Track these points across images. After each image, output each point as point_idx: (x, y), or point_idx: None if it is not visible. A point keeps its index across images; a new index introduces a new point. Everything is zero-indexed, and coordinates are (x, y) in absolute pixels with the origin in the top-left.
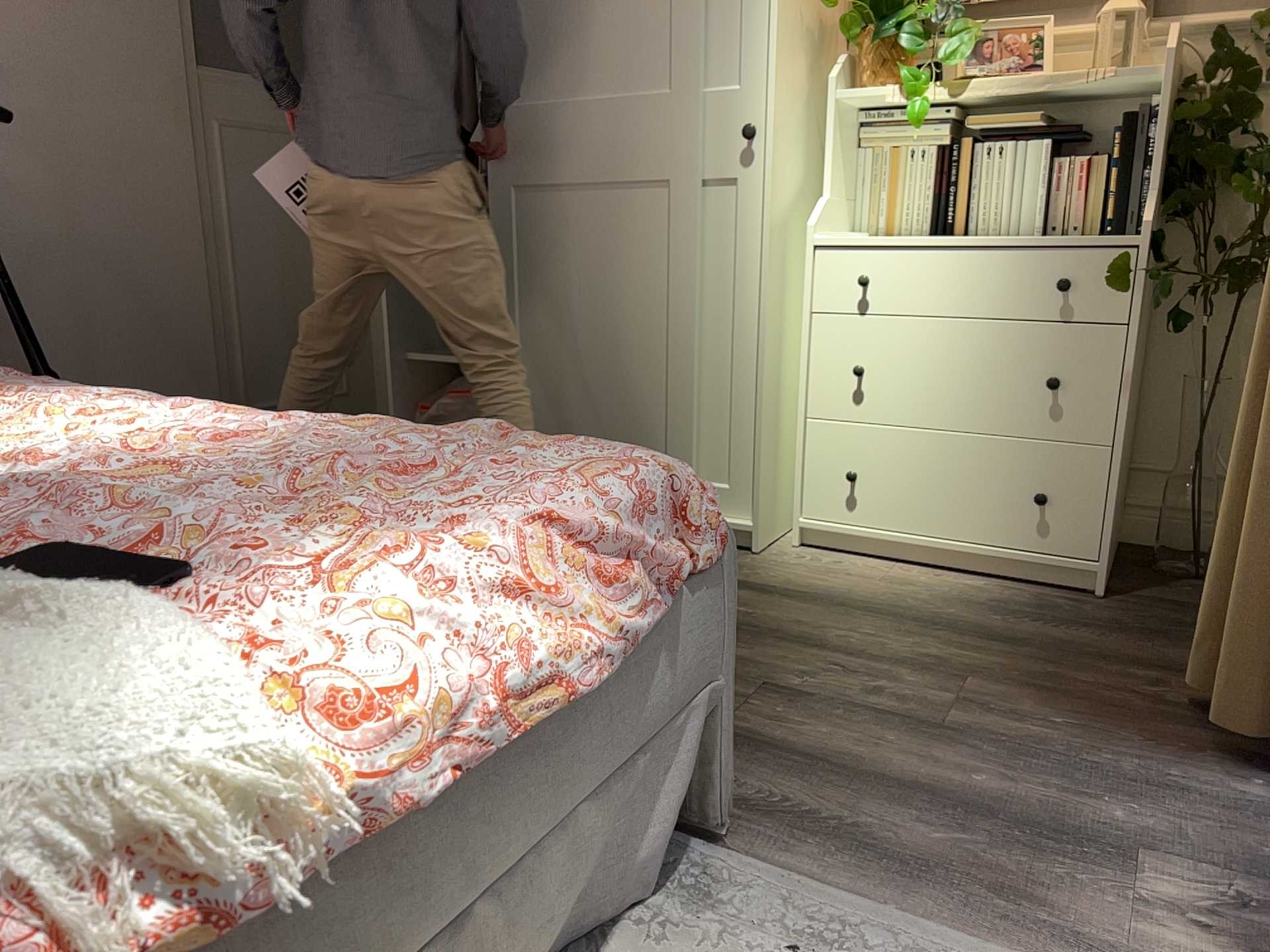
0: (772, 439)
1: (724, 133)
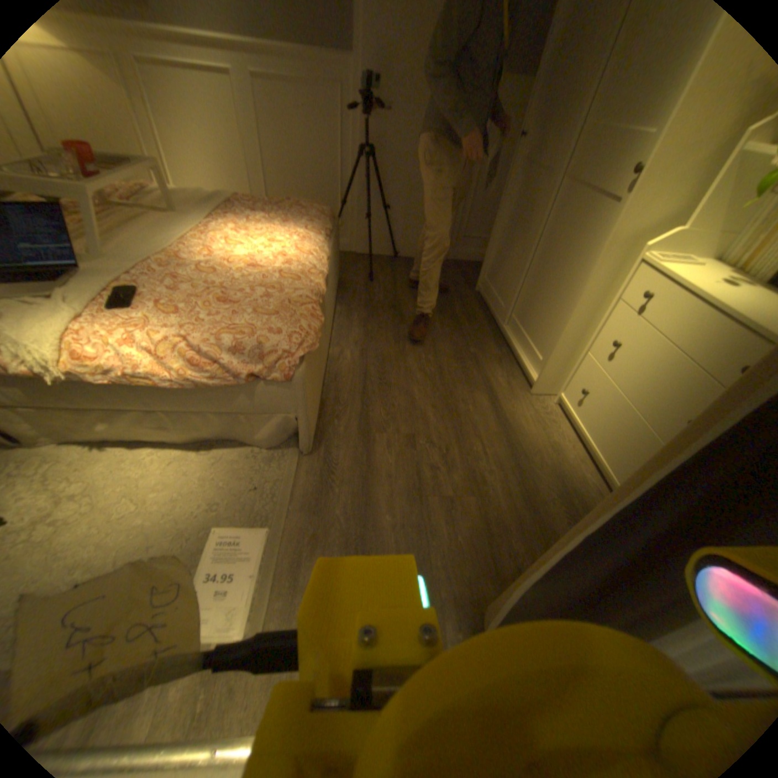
0: (567, 350)
1: (634, 163)
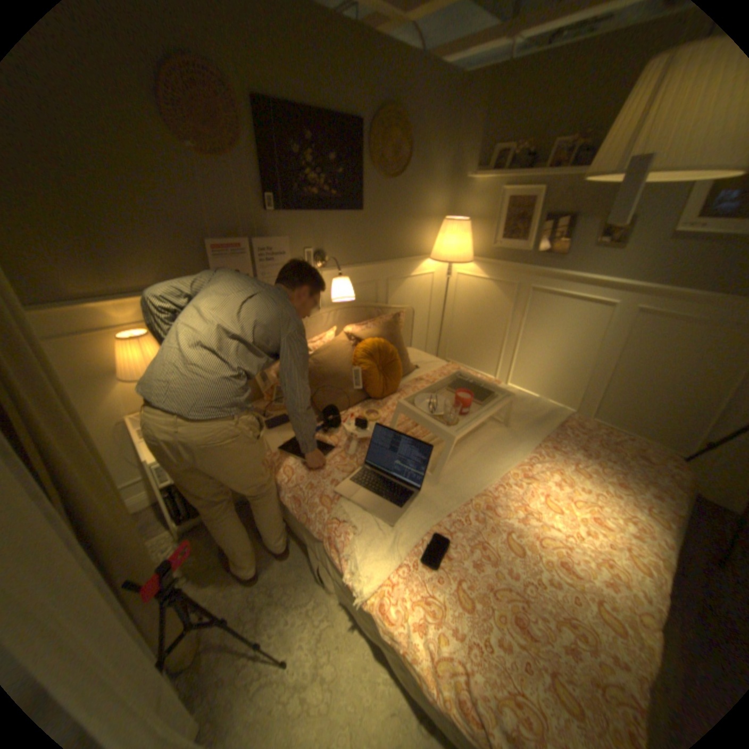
0: None
1: None
